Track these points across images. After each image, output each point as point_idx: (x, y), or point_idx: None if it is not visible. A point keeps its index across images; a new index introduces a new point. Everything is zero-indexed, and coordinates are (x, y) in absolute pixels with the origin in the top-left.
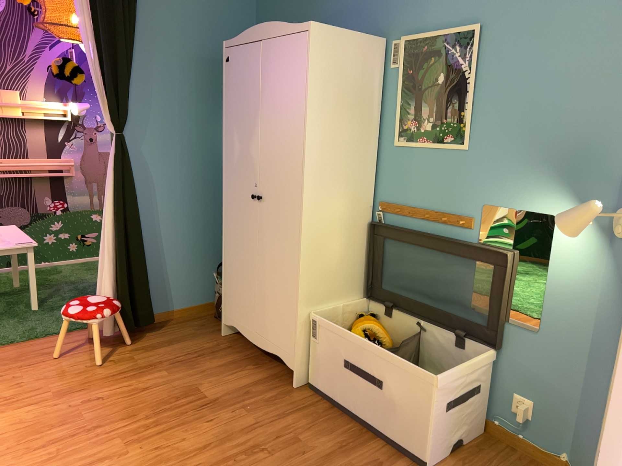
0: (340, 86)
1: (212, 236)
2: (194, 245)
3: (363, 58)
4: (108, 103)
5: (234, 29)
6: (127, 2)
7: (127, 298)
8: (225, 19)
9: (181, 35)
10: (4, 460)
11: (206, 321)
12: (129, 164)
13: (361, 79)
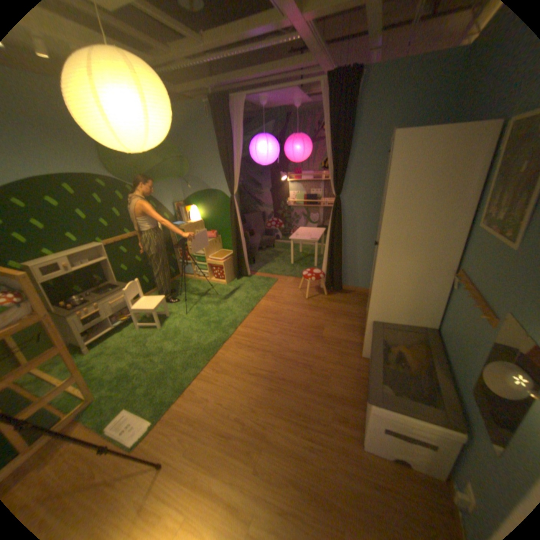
0: (425, 175)
1: None
2: None
3: (460, 146)
4: (333, 181)
5: (433, 116)
6: (347, 124)
7: (331, 276)
8: (425, 111)
9: (386, 132)
10: (253, 316)
11: None
12: (338, 212)
13: (455, 165)
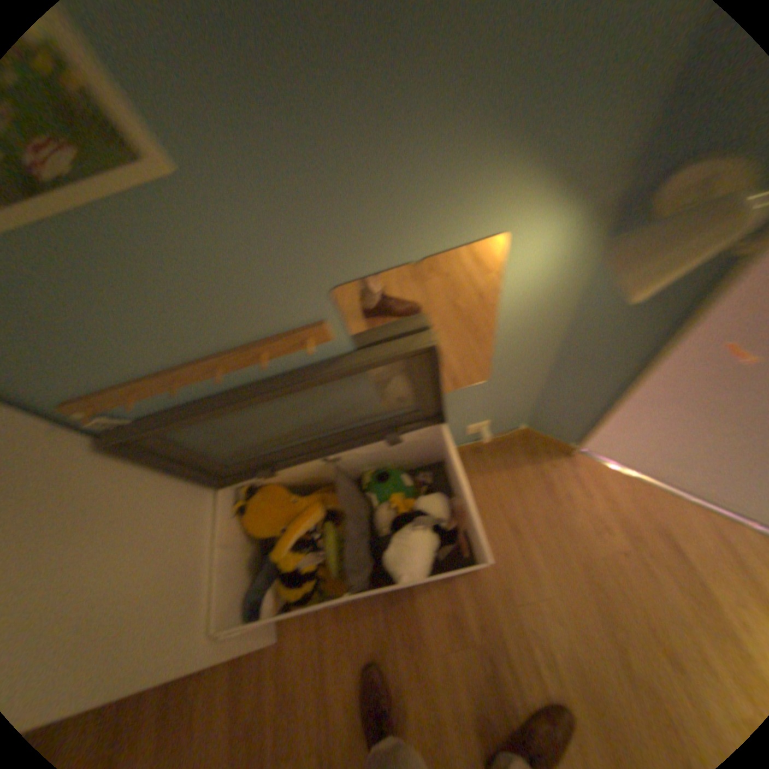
0: None
1: None
2: None
3: None
4: None
5: None
6: None
7: None
8: None
9: None
10: None
11: None
12: None
13: None
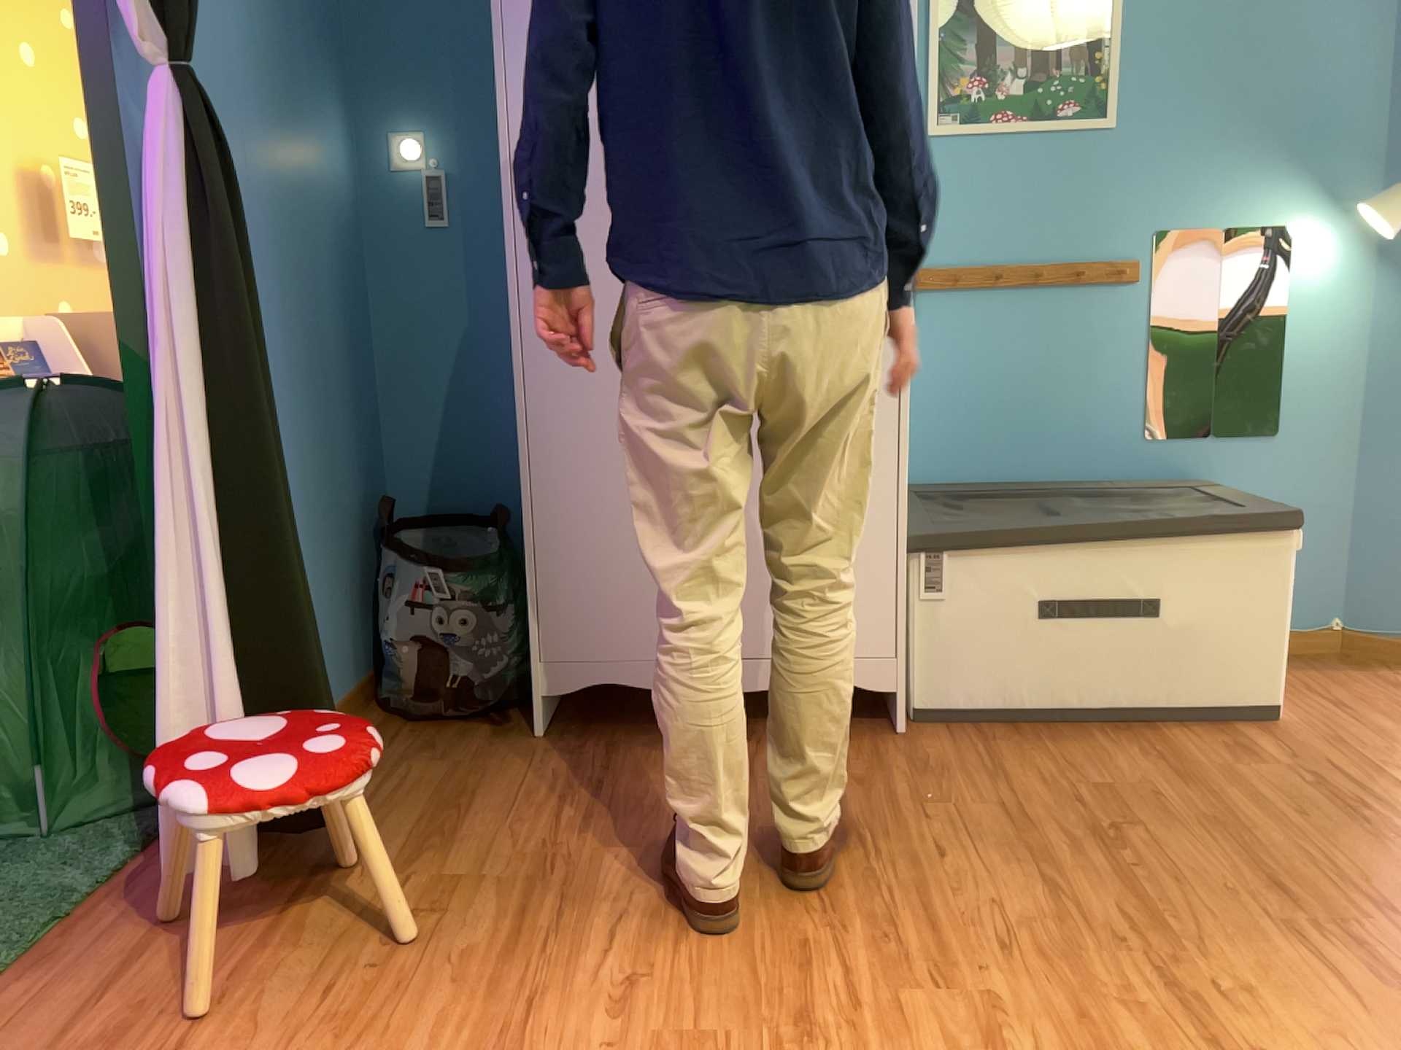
0: None
1: (335, 474)
2: (312, 507)
3: None
4: None
5: None
6: None
7: (280, 709)
8: None
9: None
10: None
11: (415, 732)
12: (234, 189)
13: None
